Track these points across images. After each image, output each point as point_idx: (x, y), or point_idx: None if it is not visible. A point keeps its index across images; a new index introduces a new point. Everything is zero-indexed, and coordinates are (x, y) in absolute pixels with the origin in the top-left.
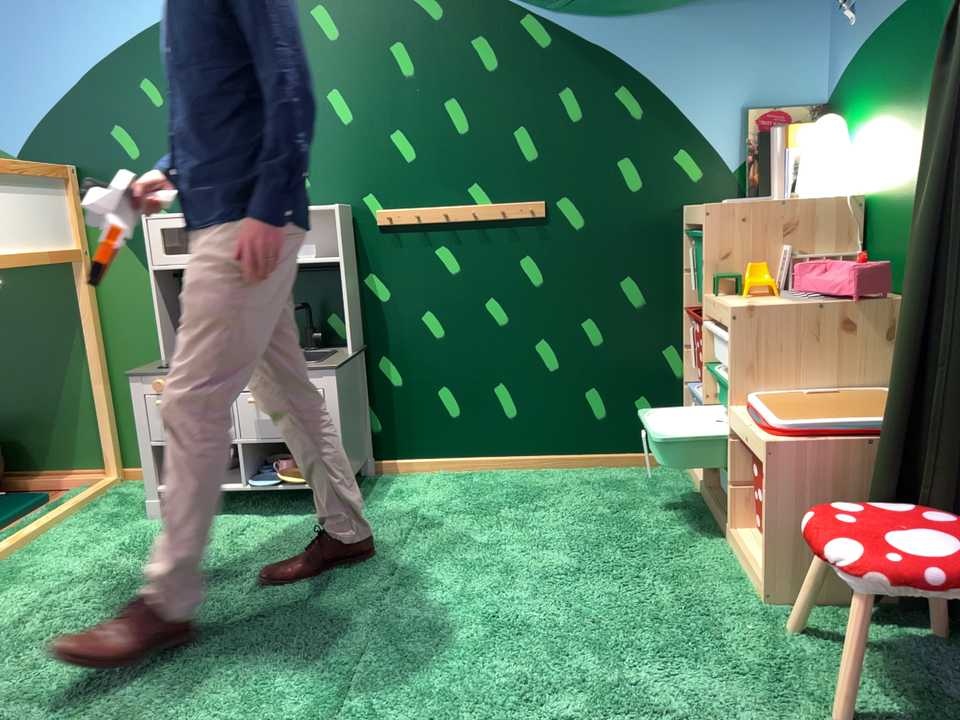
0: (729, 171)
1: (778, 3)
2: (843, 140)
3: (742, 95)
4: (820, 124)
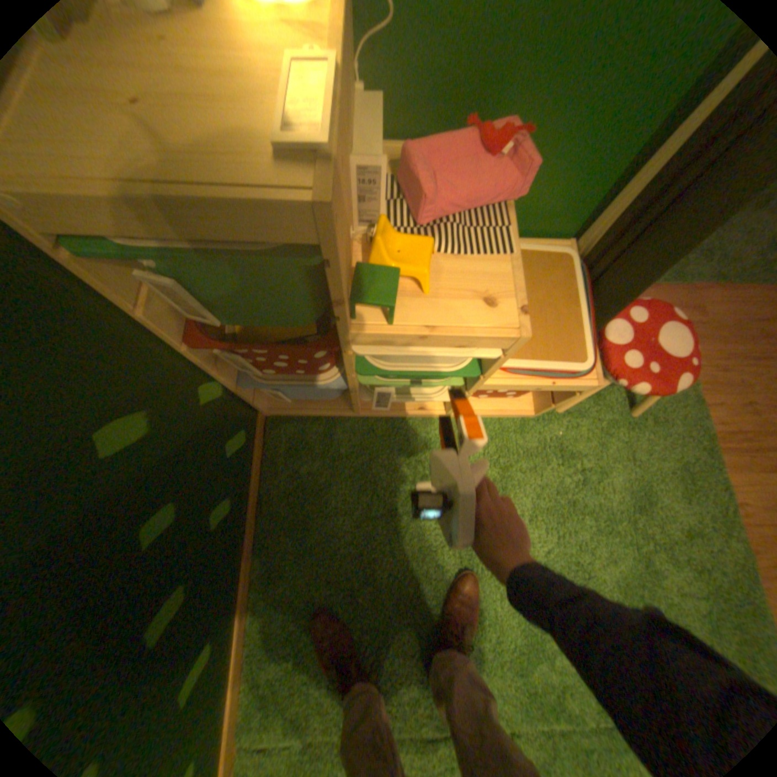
0: None
1: None
2: None
3: None
4: None
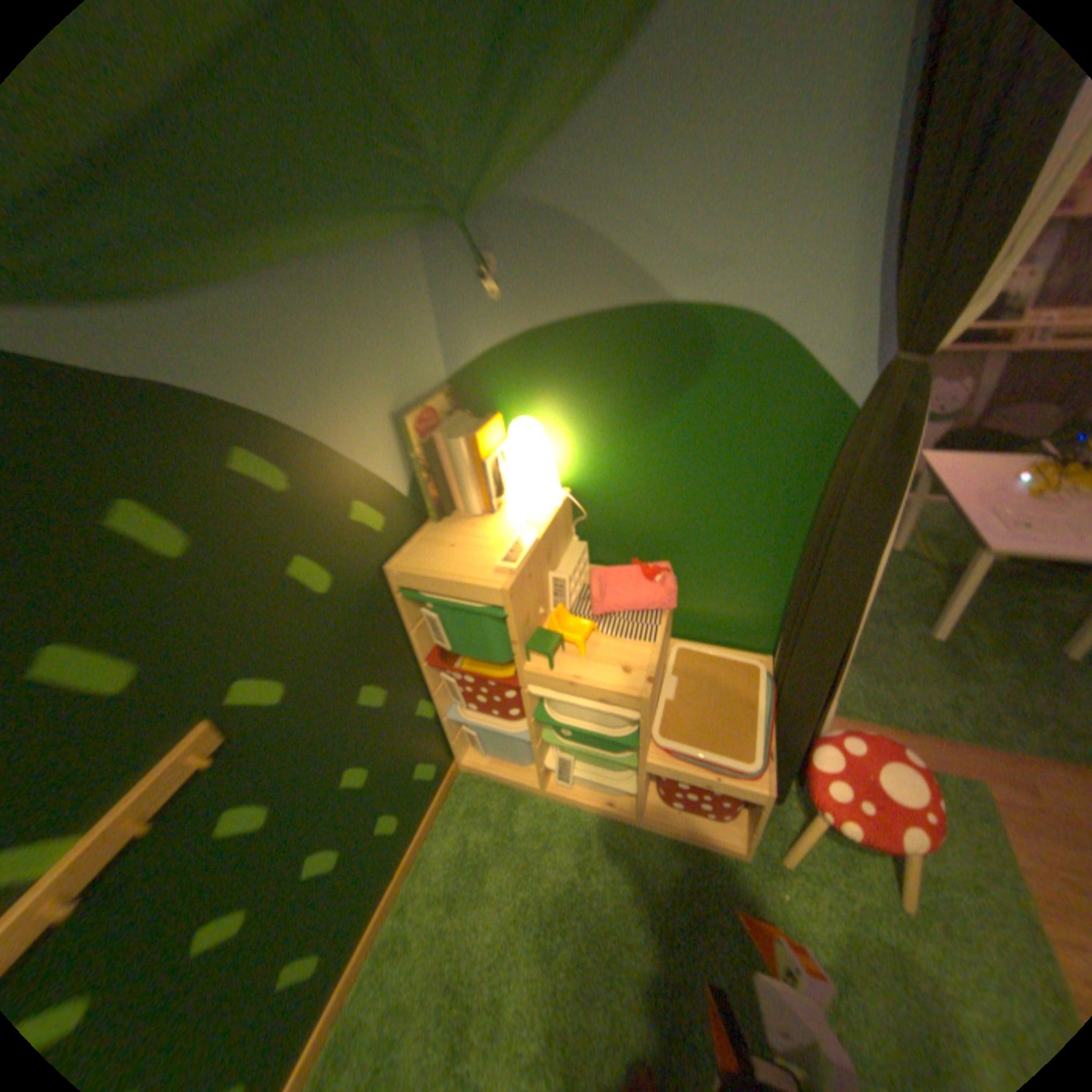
0: (407, 497)
1: (384, 255)
2: (548, 444)
3: (390, 398)
4: (520, 430)
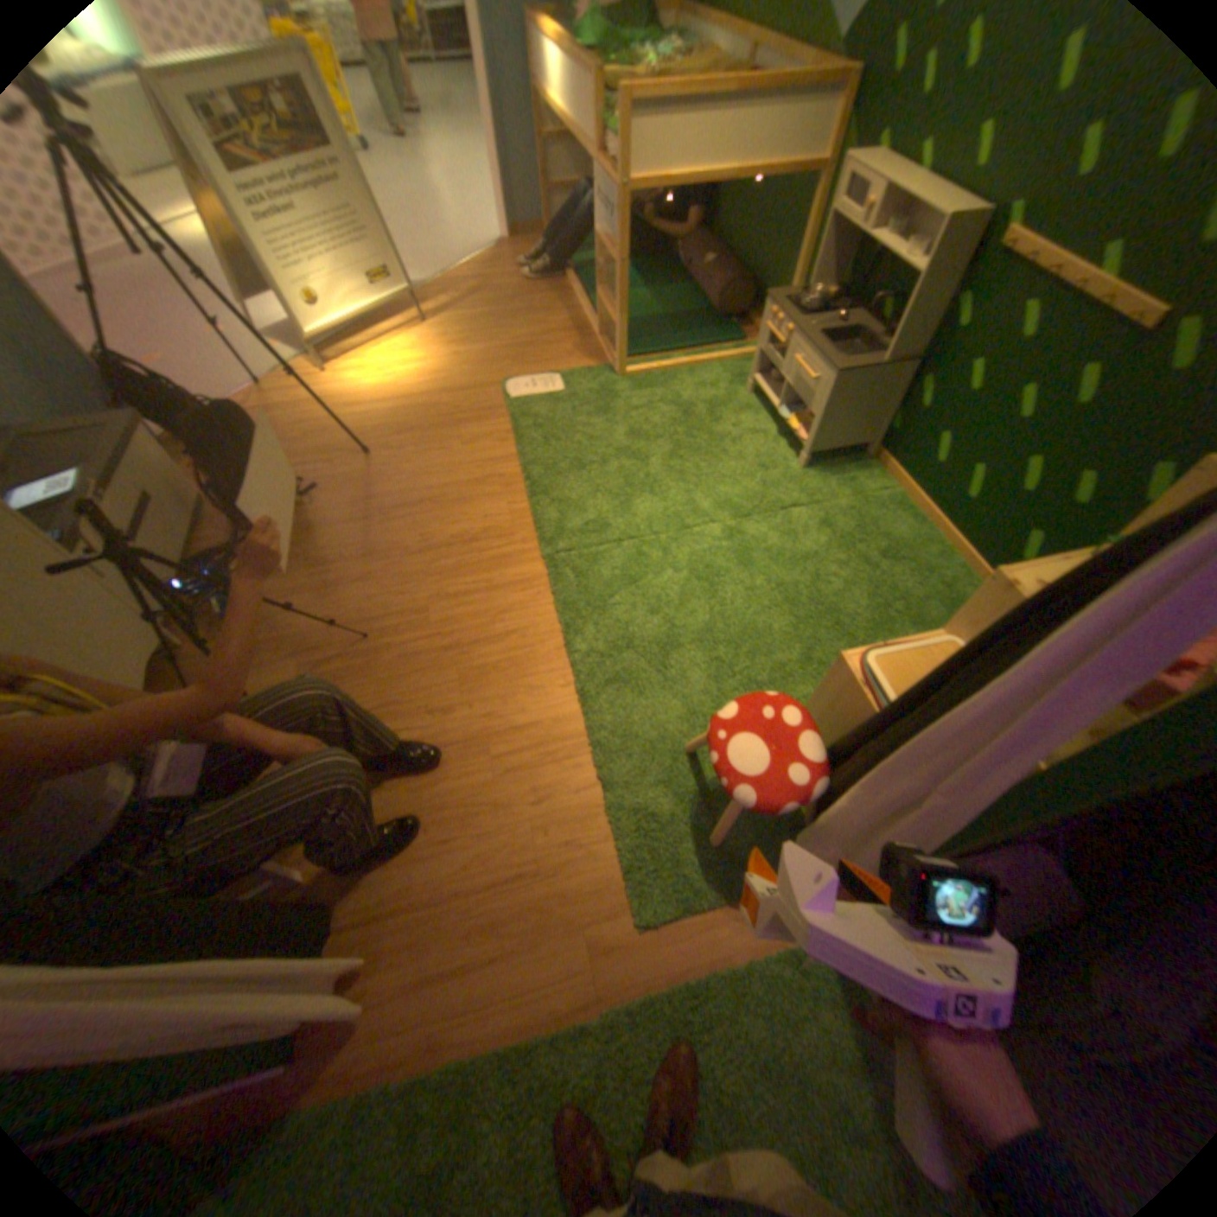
0: None
1: None
2: None
3: None
4: None
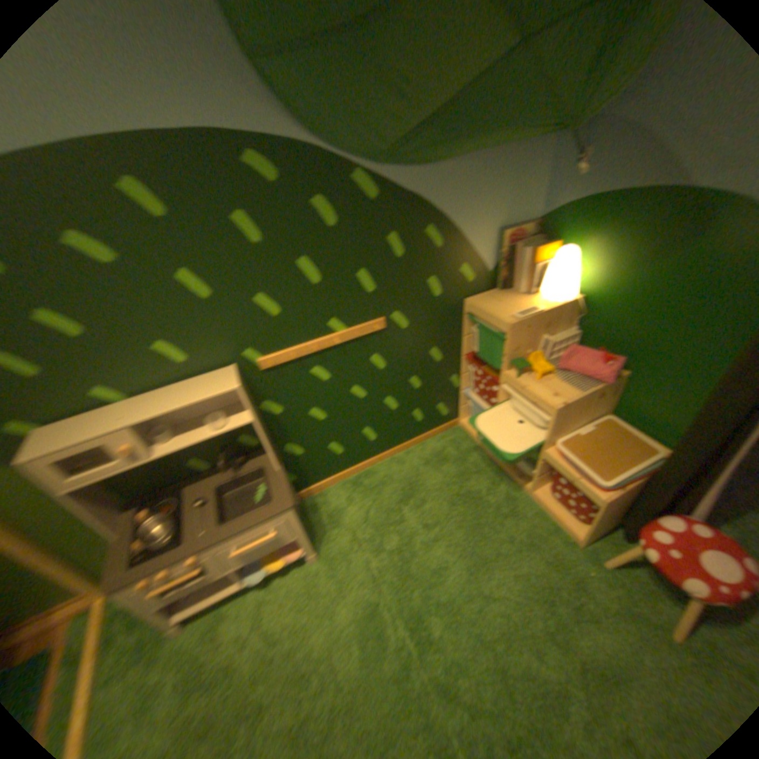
0: (490, 271)
1: (529, 146)
2: (578, 264)
3: (501, 219)
4: (564, 251)
